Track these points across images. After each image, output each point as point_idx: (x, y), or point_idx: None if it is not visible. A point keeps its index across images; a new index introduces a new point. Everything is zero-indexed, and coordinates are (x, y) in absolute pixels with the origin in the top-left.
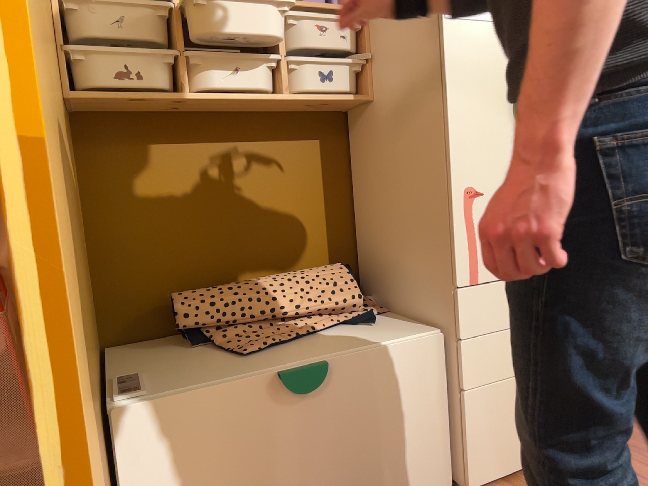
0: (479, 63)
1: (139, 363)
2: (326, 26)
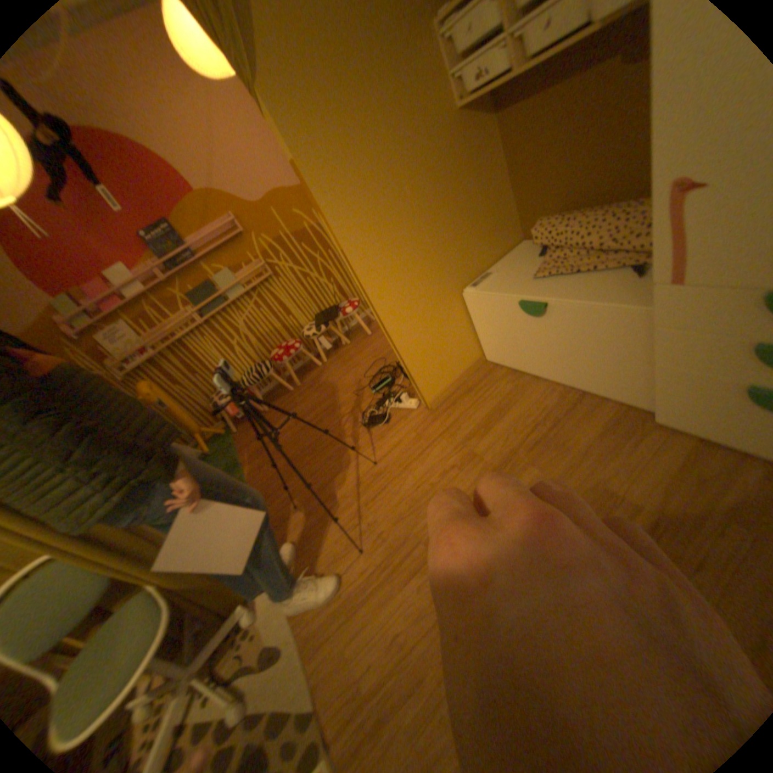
0: None
1: (509, 260)
2: None
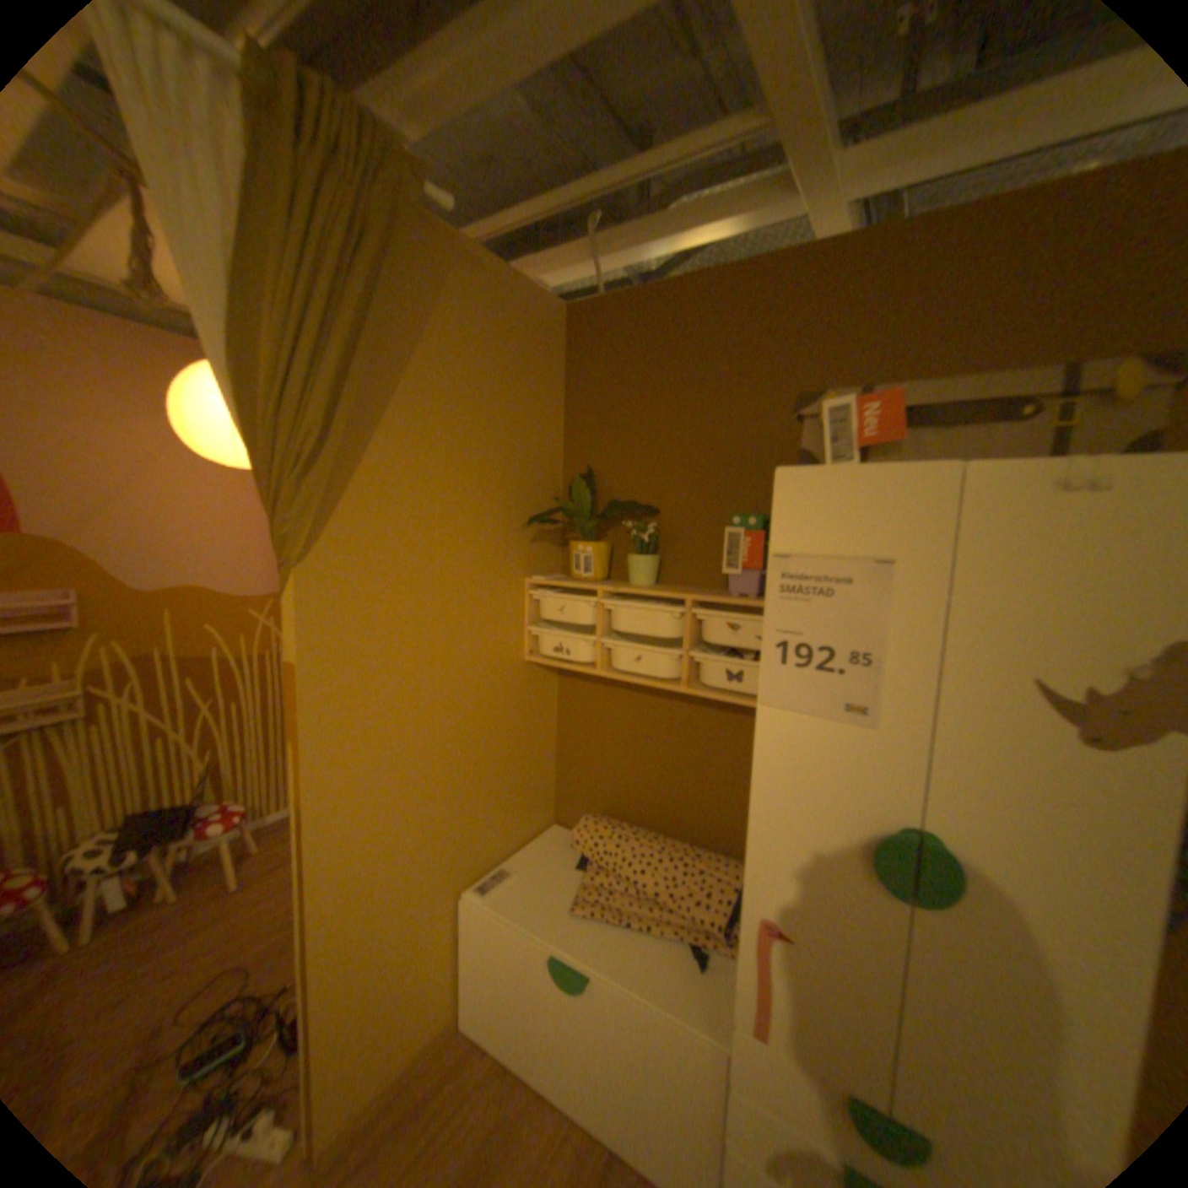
0: (811, 772)
1: (536, 859)
2: (734, 626)
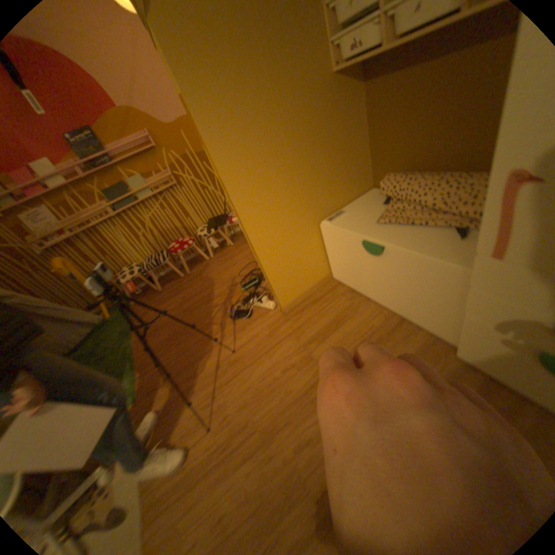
0: None
1: (360, 203)
2: None
